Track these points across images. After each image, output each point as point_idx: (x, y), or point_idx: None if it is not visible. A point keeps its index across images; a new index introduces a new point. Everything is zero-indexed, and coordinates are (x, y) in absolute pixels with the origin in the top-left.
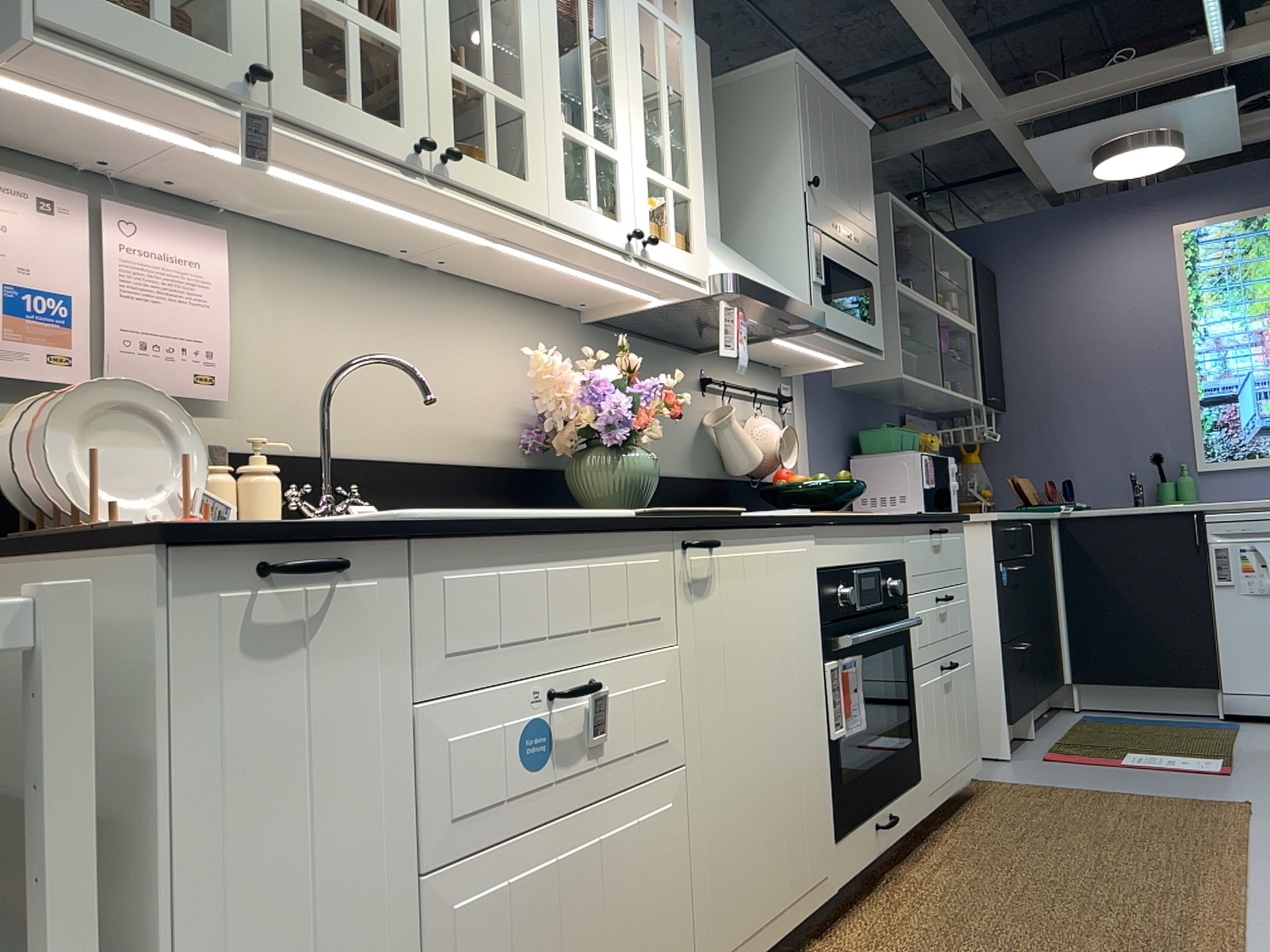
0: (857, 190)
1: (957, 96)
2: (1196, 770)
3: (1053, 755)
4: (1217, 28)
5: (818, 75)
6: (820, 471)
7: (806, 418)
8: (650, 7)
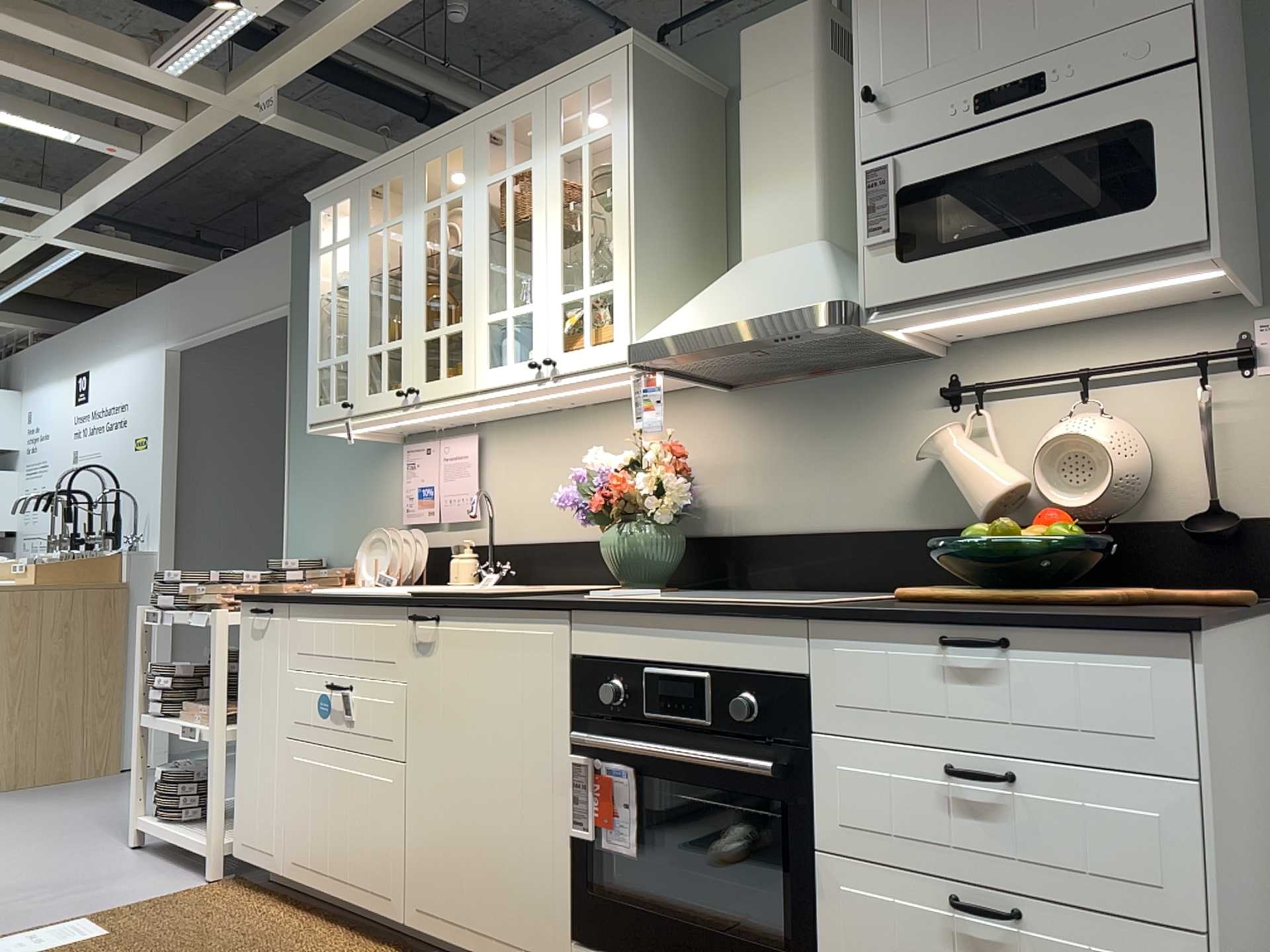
0: None
1: None
2: None
3: None
4: None
5: None
6: None
7: None
8: (571, 145)
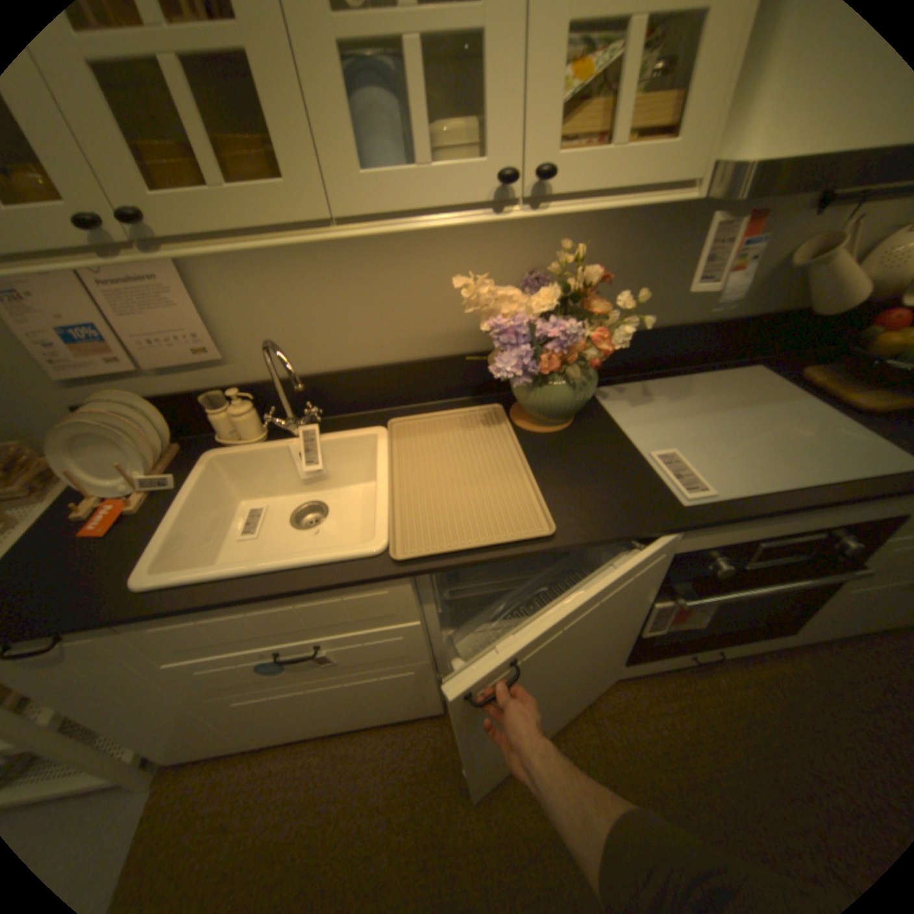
0: None
1: None
2: None
3: None
4: None
5: None
6: None
7: None
8: None
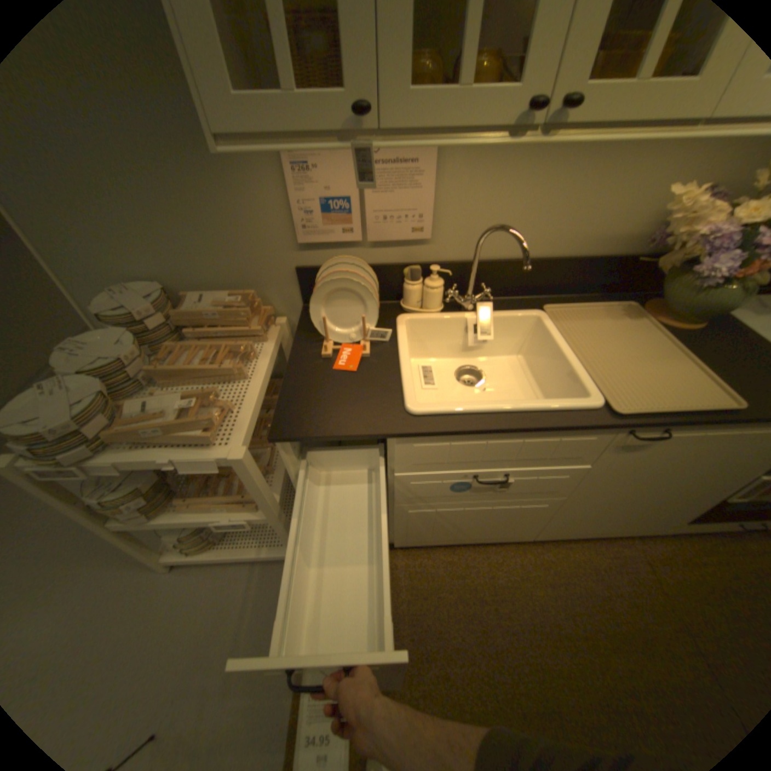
0: None
1: None
2: None
3: None
4: None
5: None
6: None
7: None
8: None
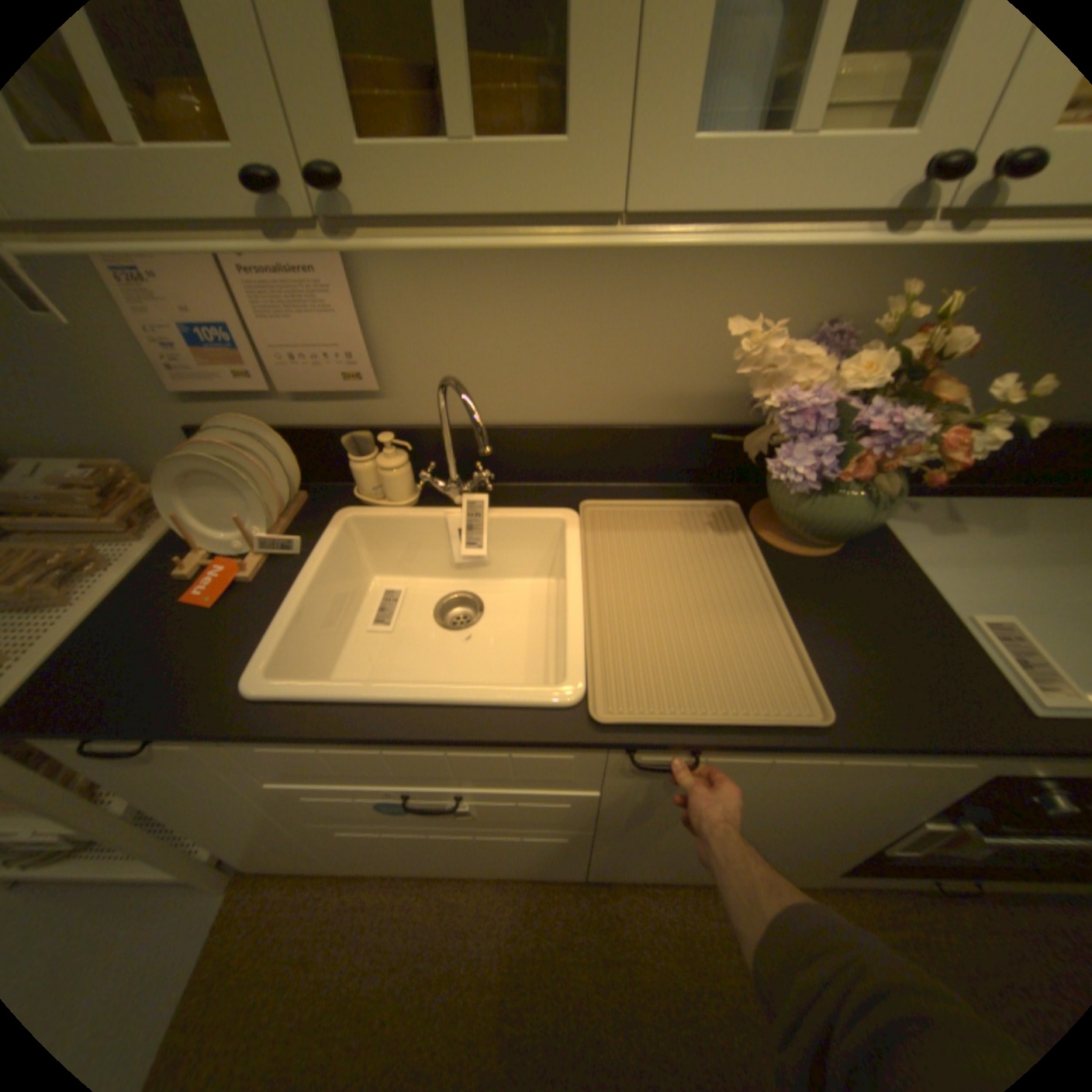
0: None
1: None
2: None
3: None
4: None
5: None
6: None
7: None
8: None
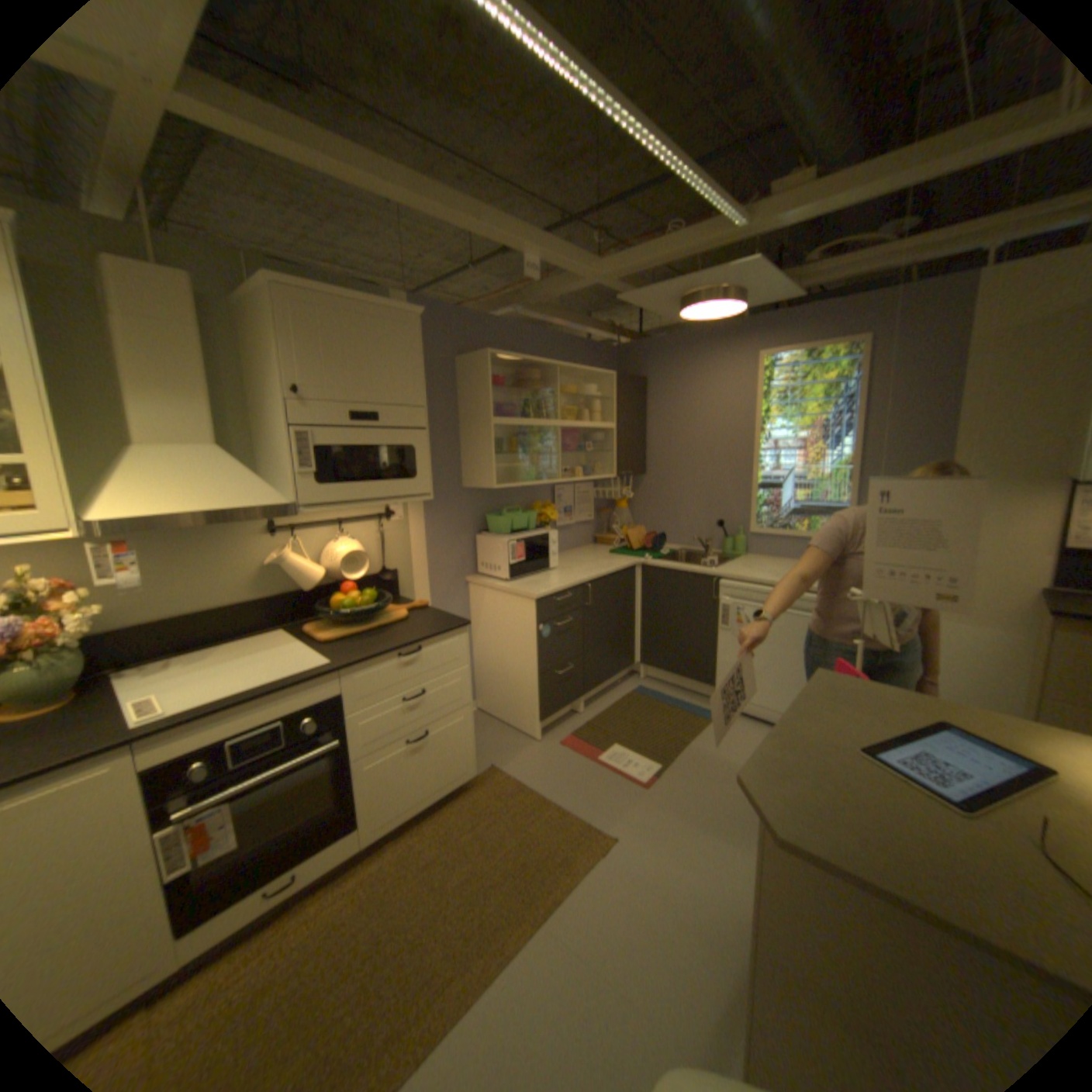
0: (386, 374)
1: (531, 267)
2: (631, 781)
3: (567, 742)
4: (731, 204)
5: (310, 284)
6: (438, 551)
7: (420, 519)
8: None
